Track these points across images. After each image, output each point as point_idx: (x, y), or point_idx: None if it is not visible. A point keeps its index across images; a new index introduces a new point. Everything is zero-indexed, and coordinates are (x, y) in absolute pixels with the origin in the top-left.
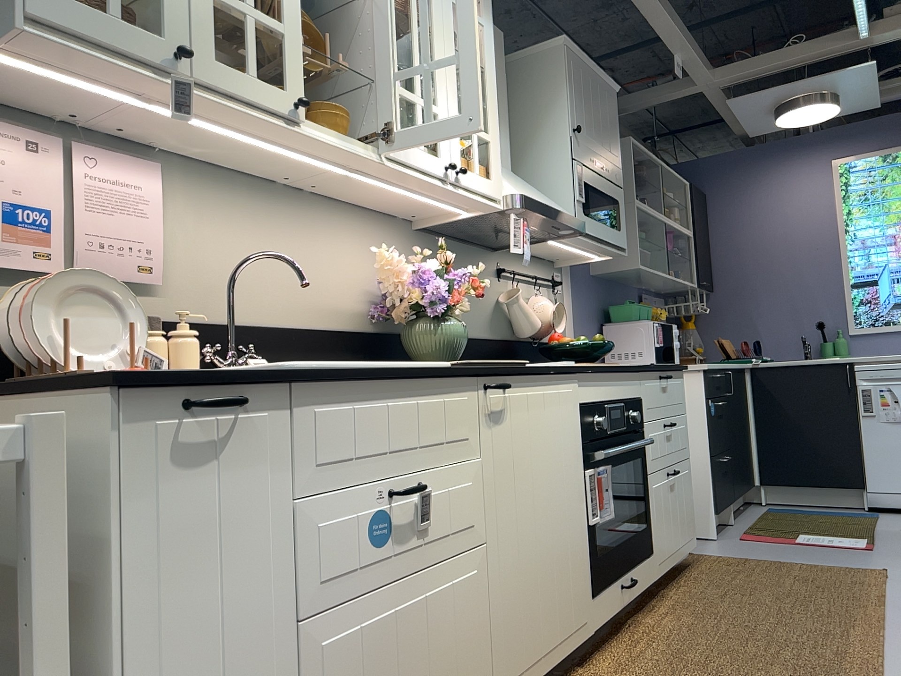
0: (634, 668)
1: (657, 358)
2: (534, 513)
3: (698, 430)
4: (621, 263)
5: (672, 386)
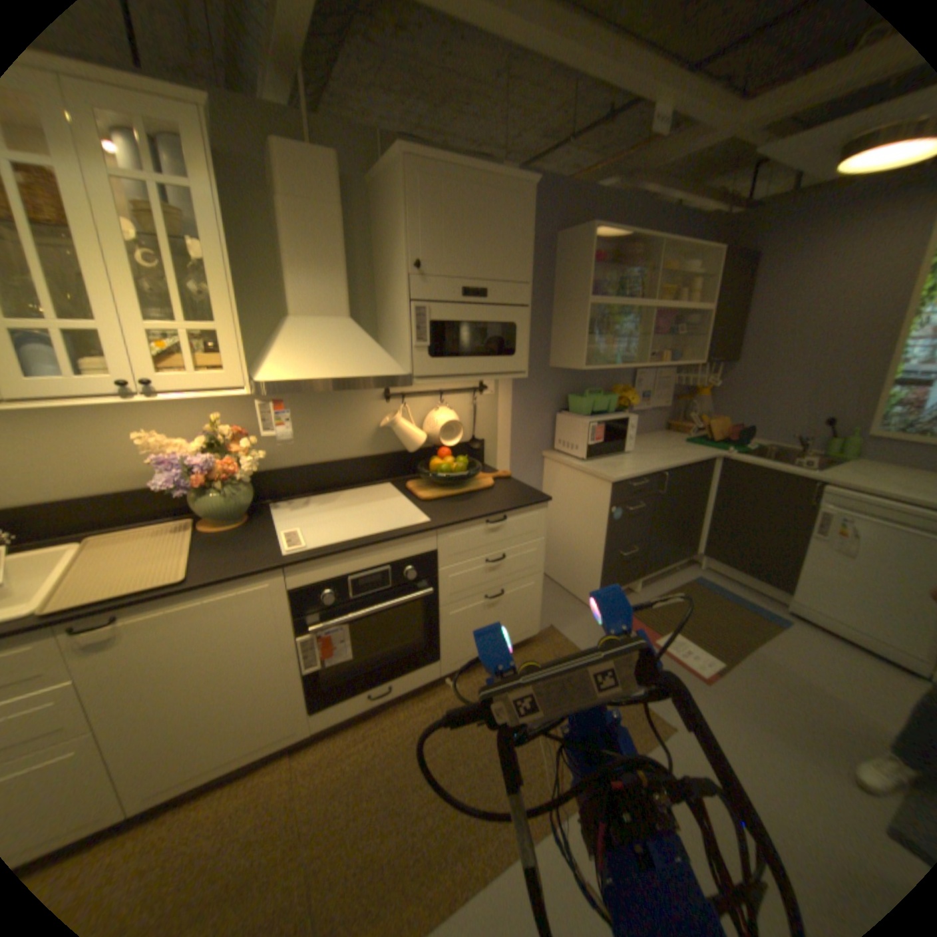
0: (318, 778)
1: (588, 456)
2: (185, 693)
3: (599, 531)
4: (569, 363)
5: (512, 525)
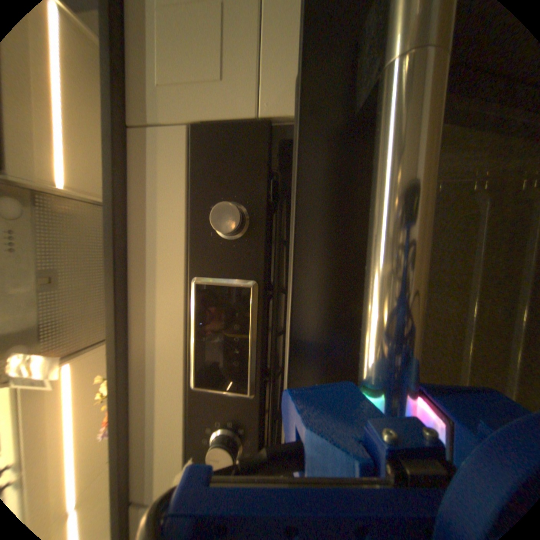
0: None
1: None
2: None
3: None
4: None
5: None
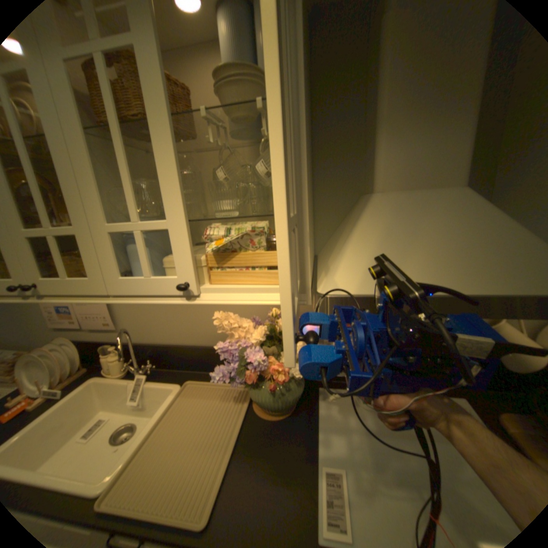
0: None
1: None
2: None
3: None
4: None
5: None
